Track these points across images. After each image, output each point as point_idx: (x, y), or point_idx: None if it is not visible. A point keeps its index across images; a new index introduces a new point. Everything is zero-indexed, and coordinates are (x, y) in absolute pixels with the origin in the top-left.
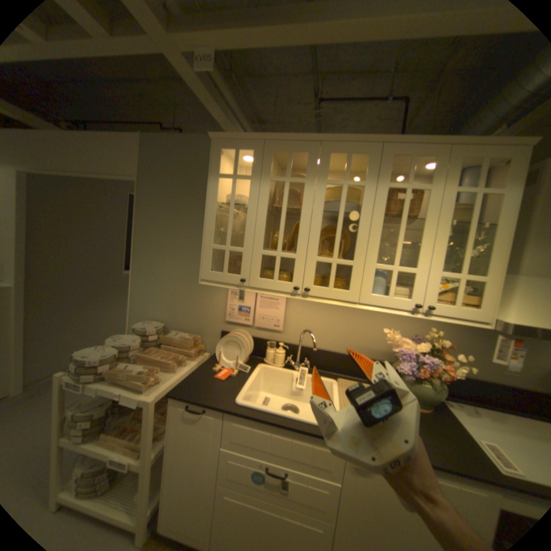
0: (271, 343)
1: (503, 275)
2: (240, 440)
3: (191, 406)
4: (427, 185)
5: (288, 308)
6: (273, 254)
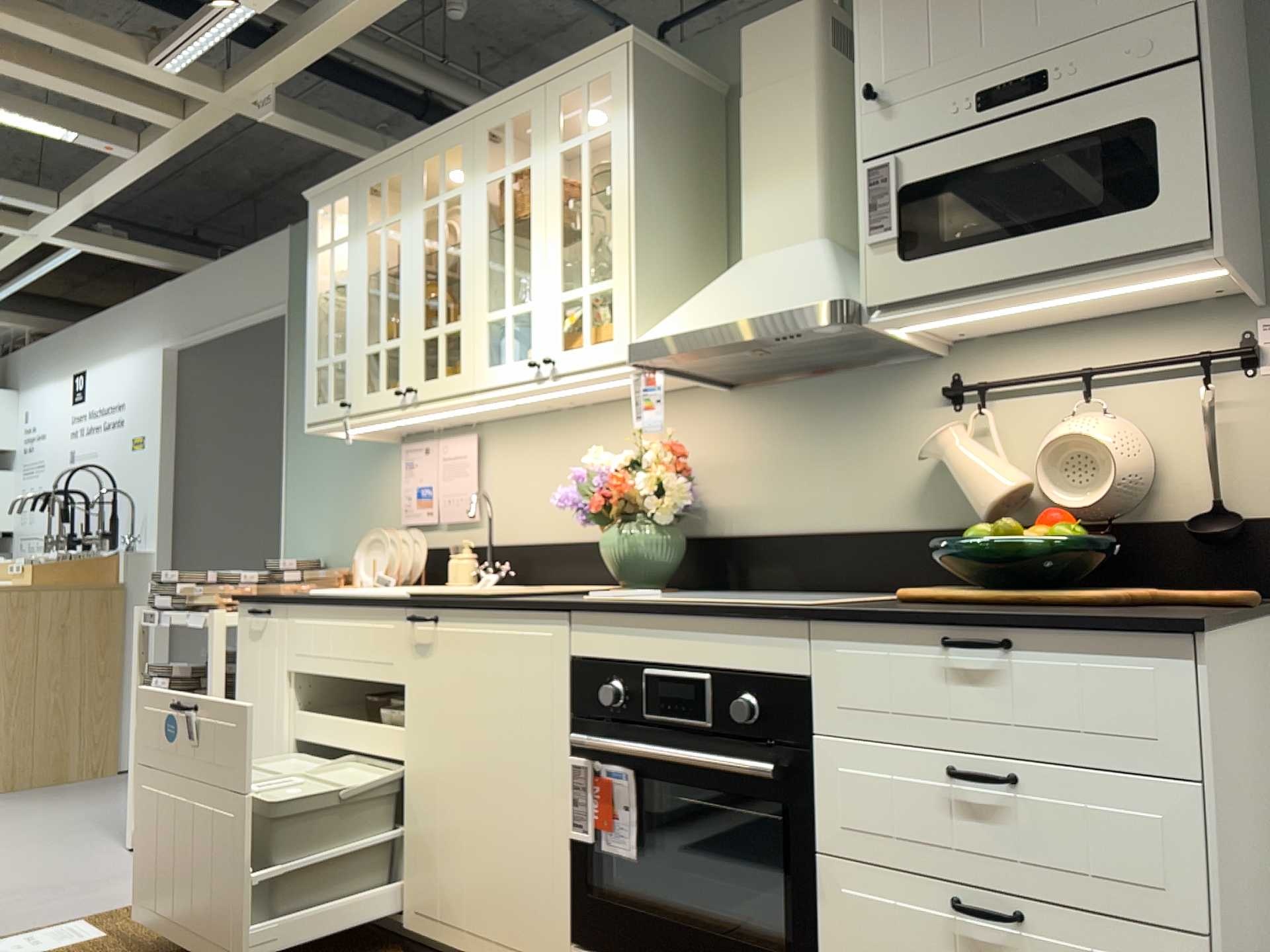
0: (453, 546)
1: (631, 266)
2: (303, 645)
3: (256, 608)
4: (526, 162)
5: (485, 470)
6: (376, 349)
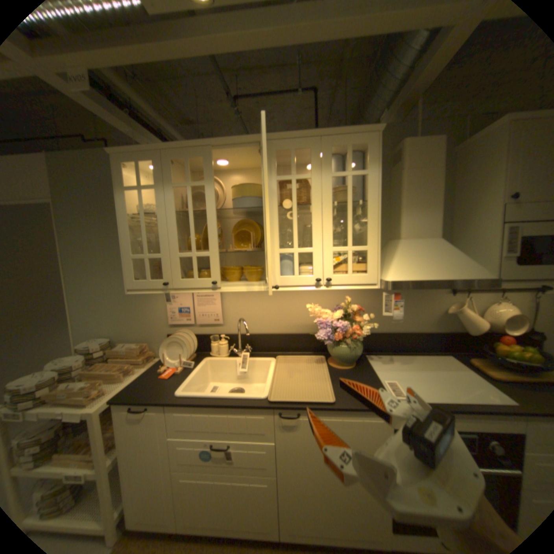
0: (214, 337)
1: (379, 242)
2: (183, 427)
3: (132, 408)
4: (307, 175)
5: (225, 302)
6: (189, 256)
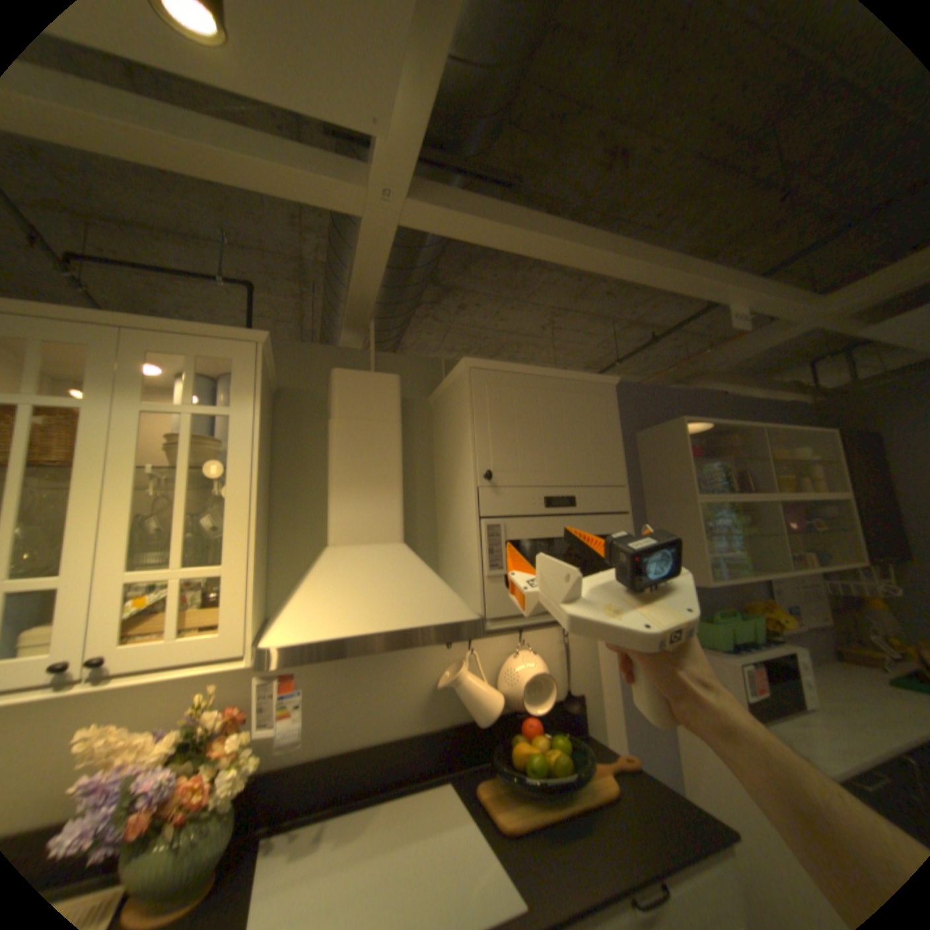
0: None
1: (251, 556)
2: None
3: None
4: (73, 398)
5: None
6: None
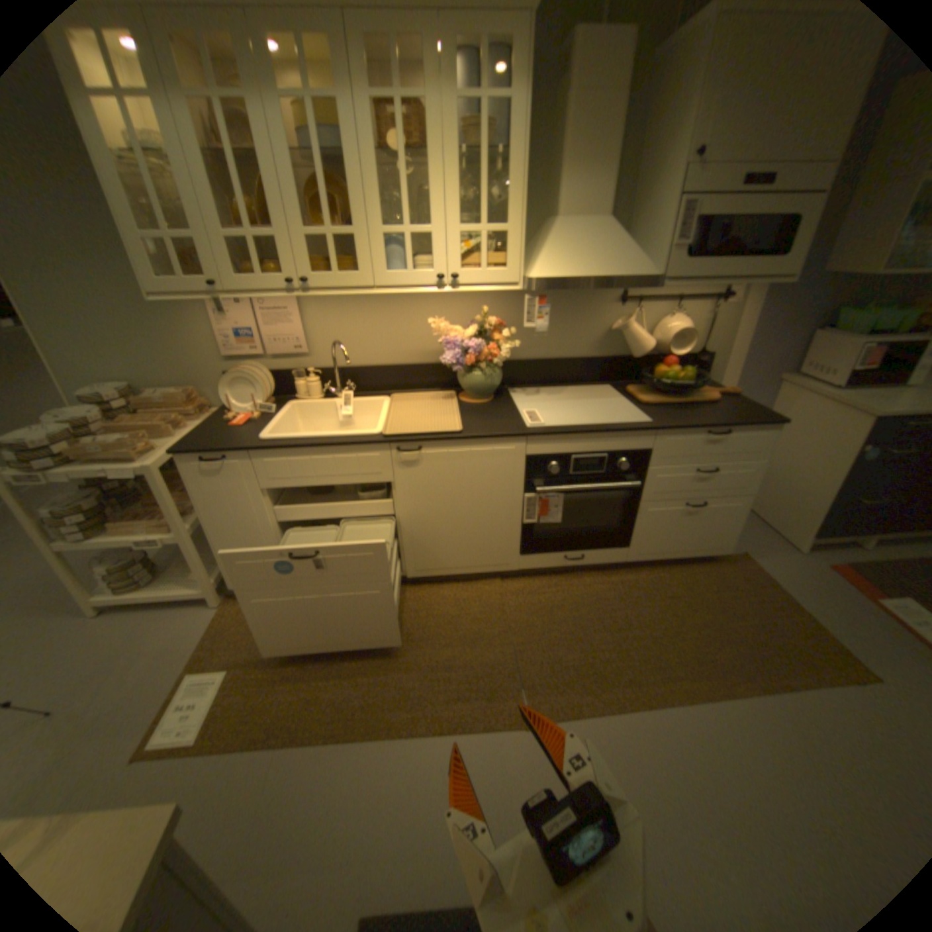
0: (299, 373)
1: (524, 220)
2: (280, 474)
3: (206, 457)
4: (420, 91)
5: (308, 319)
6: (241, 235)
